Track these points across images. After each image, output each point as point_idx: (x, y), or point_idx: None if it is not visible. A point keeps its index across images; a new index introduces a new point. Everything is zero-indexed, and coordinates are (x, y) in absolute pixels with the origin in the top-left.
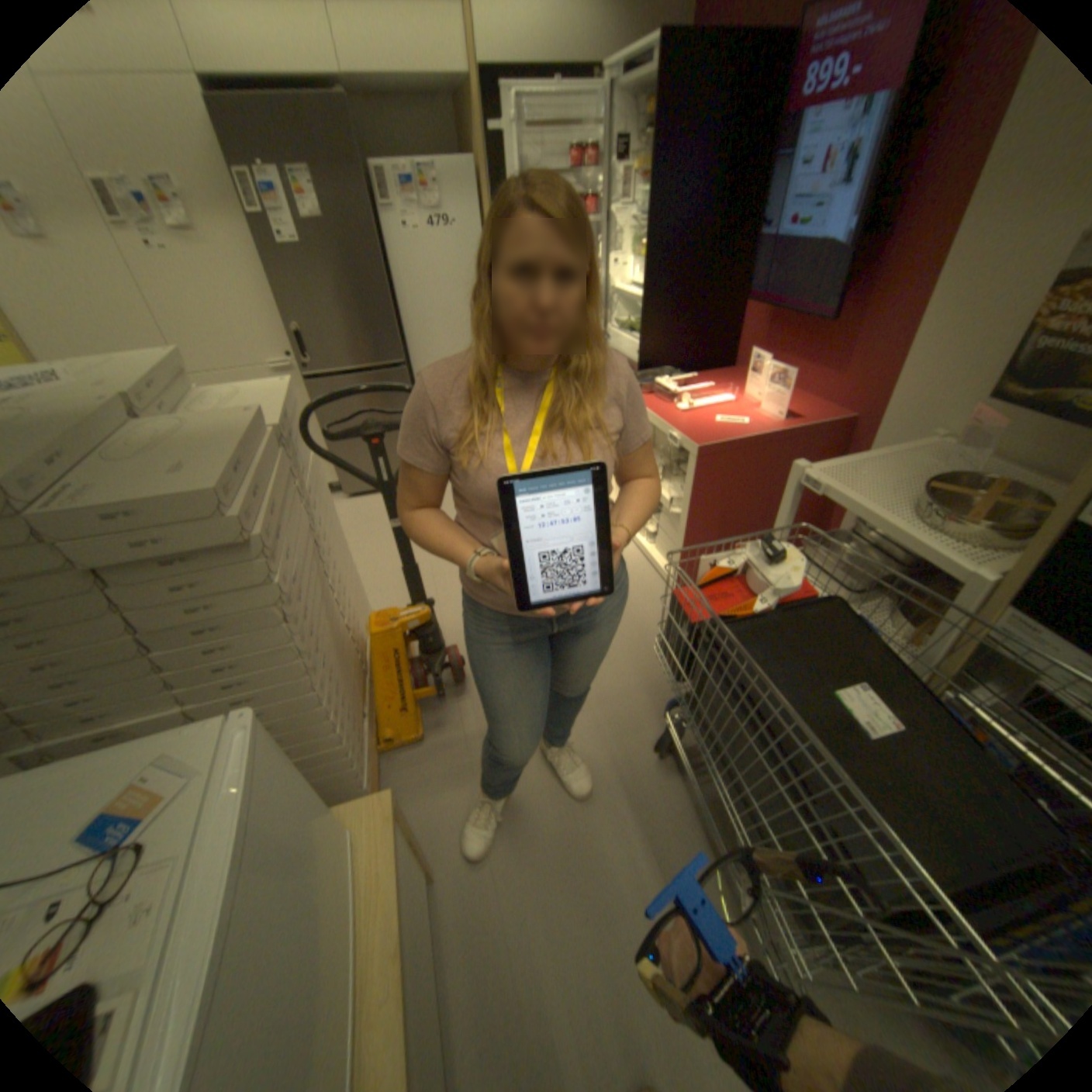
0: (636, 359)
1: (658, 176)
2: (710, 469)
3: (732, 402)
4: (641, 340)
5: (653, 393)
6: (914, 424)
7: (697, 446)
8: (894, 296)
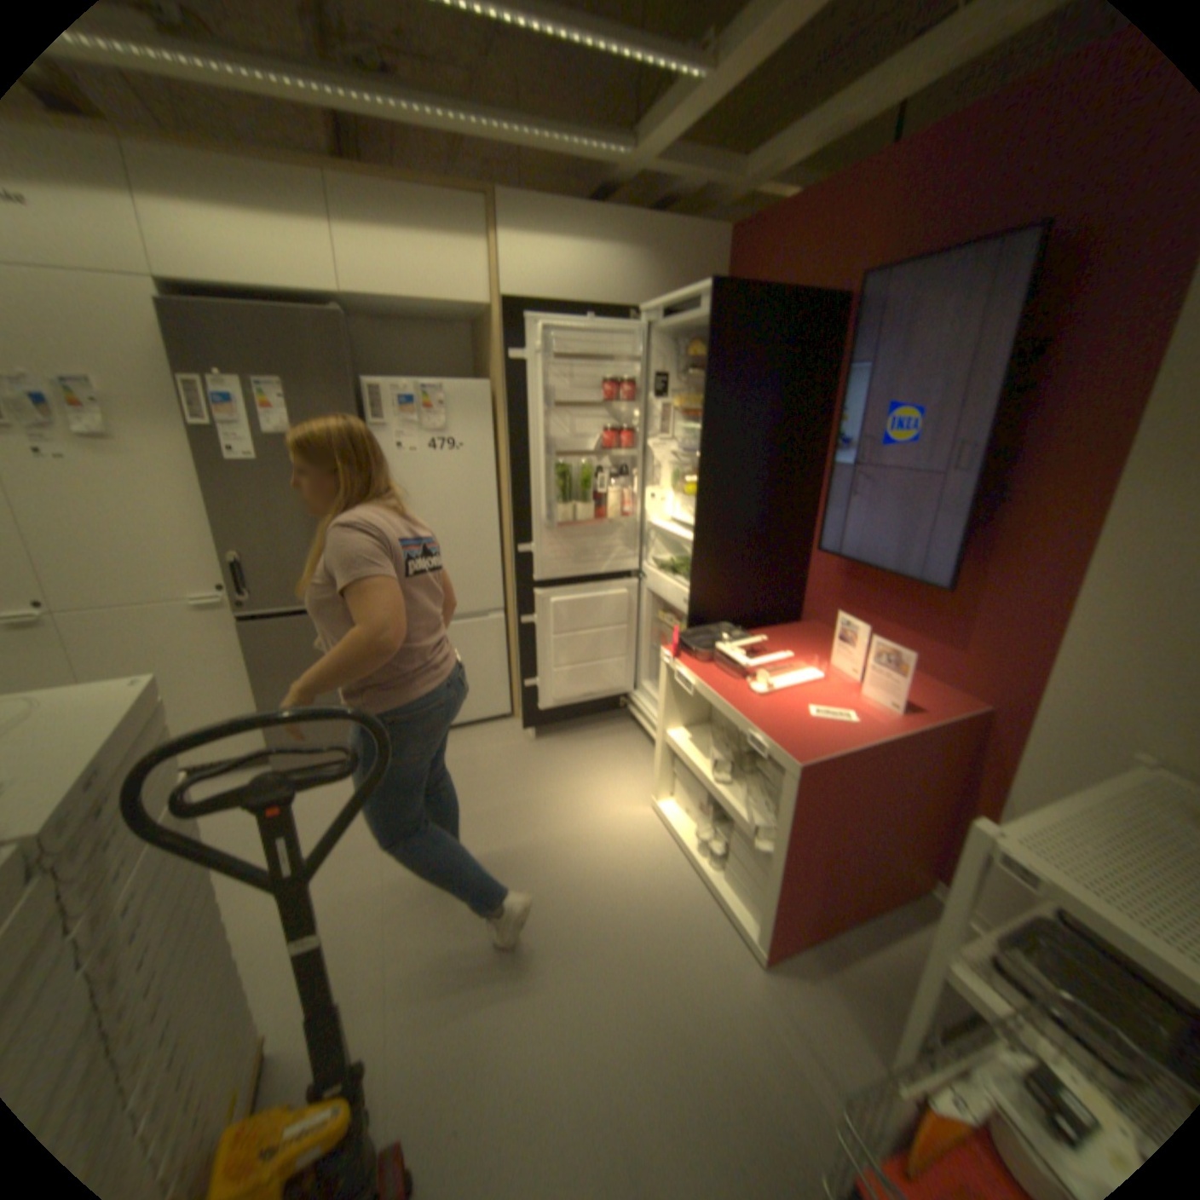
0: (682, 607)
1: (709, 416)
2: (811, 787)
3: (819, 678)
4: (686, 585)
5: (711, 658)
6: (1089, 736)
7: (796, 761)
8: (1025, 569)
